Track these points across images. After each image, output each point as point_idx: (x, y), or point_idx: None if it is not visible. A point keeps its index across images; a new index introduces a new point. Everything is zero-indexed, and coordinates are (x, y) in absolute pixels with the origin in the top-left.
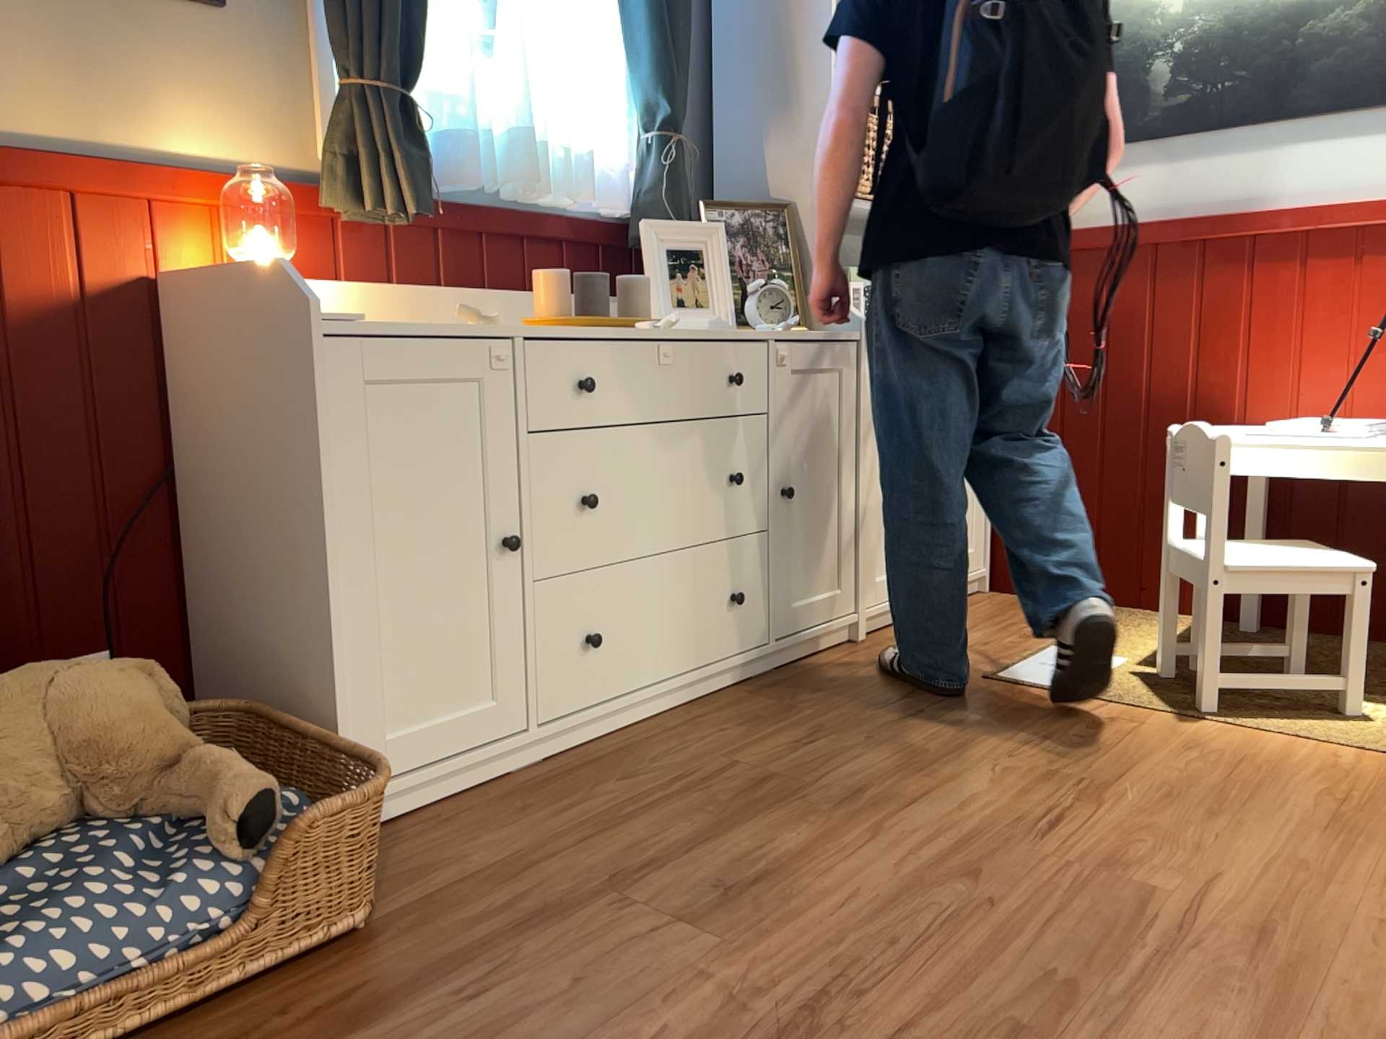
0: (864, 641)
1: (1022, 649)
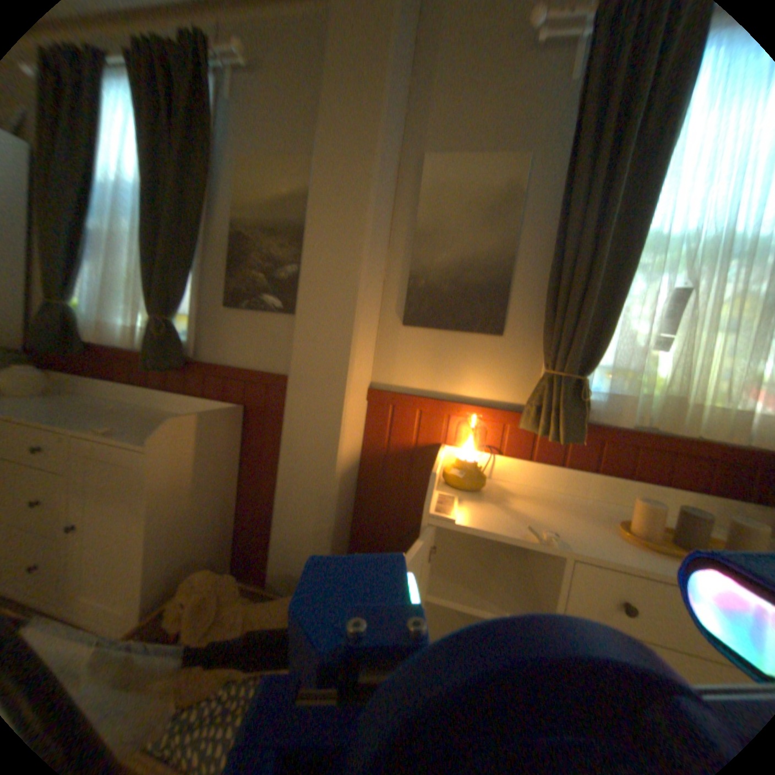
0: None
1: None
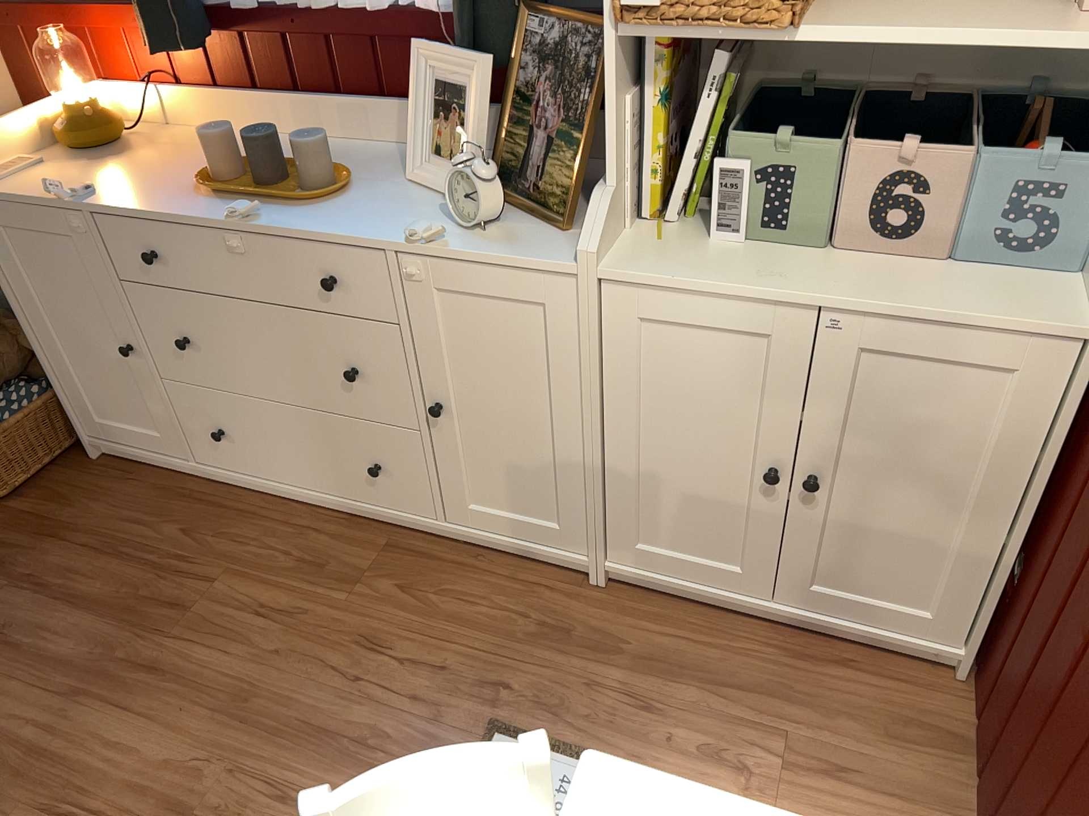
0: (601, 584)
1: (635, 744)
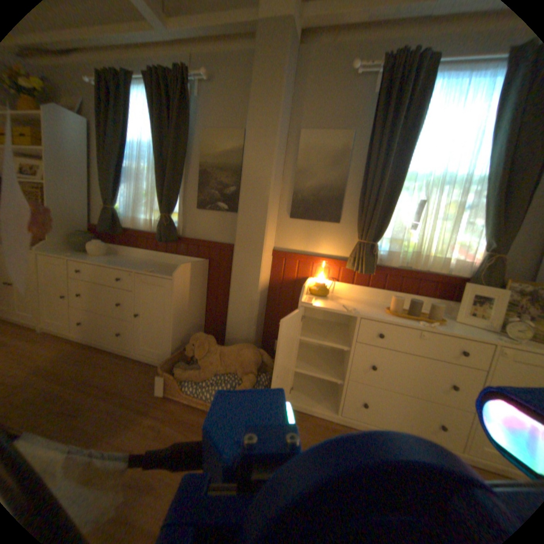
0: None
1: None
